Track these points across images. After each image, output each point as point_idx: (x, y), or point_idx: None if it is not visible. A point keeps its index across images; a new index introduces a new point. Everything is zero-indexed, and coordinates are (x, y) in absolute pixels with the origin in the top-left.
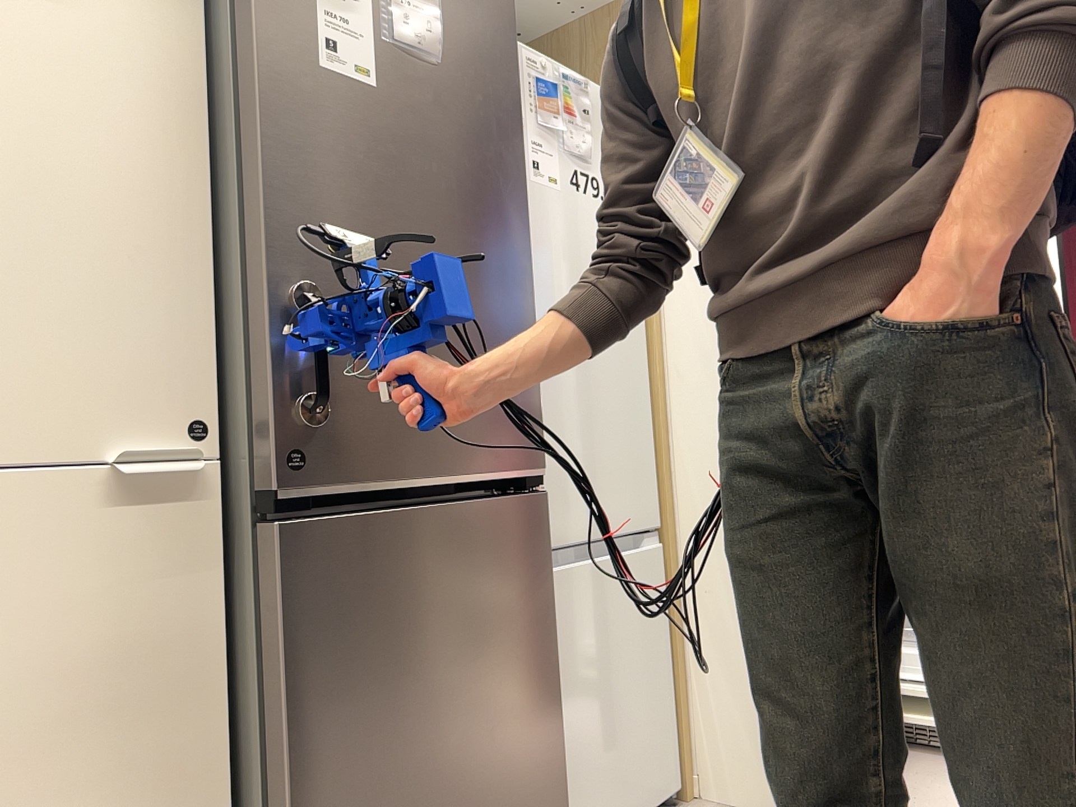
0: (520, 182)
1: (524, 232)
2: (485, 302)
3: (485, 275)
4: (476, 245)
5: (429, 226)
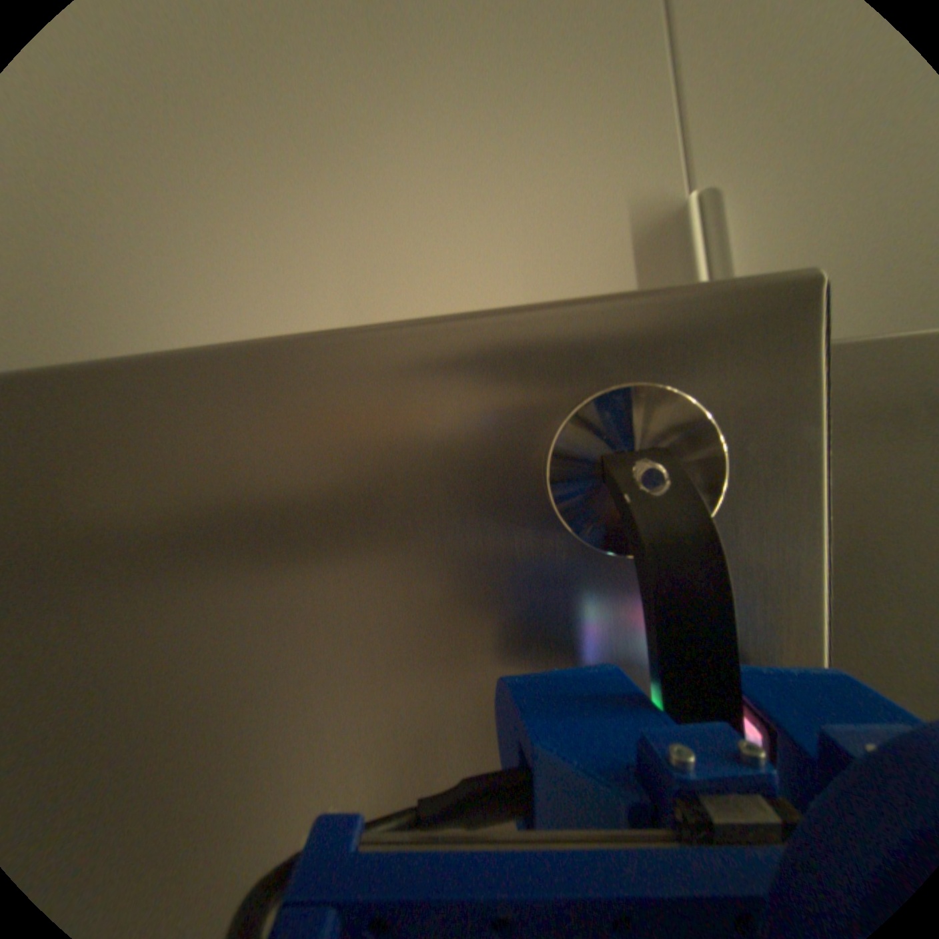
0: None
1: None
2: None
3: None
4: None
5: None
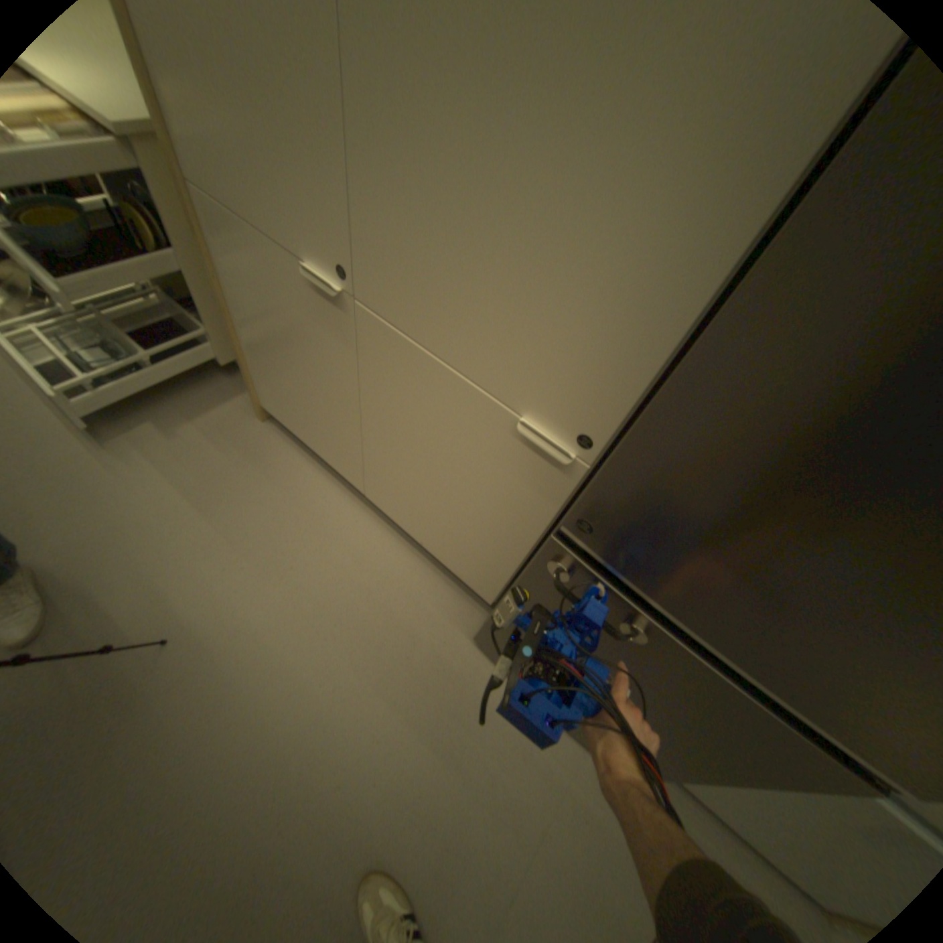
0: None
1: None
2: None
3: None
4: None
5: None
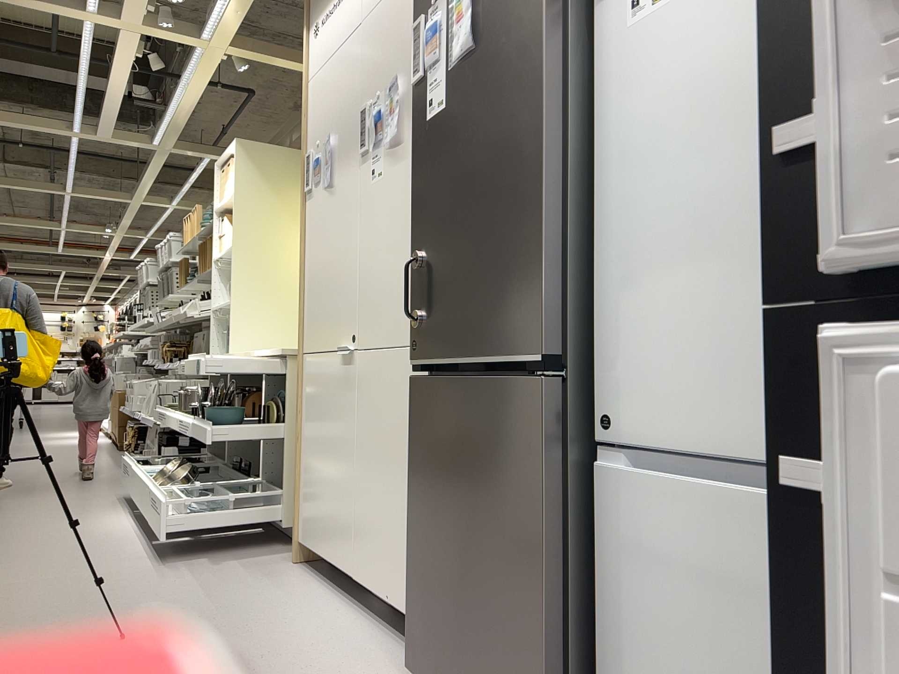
0: (538, 80)
1: (537, 129)
2: (500, 216)
3: (500, 193)
4: (496, 171)
5: (467, 179)
